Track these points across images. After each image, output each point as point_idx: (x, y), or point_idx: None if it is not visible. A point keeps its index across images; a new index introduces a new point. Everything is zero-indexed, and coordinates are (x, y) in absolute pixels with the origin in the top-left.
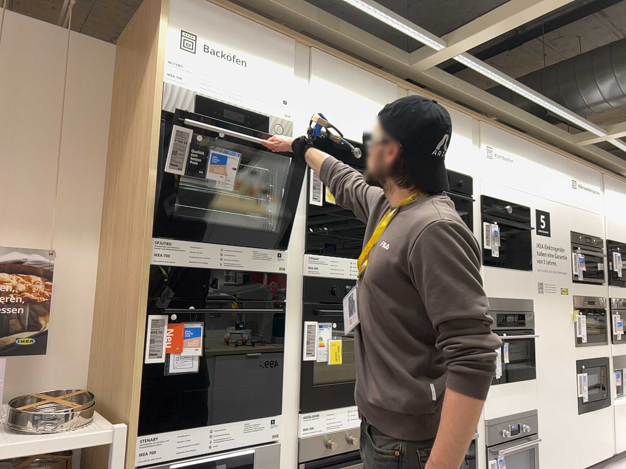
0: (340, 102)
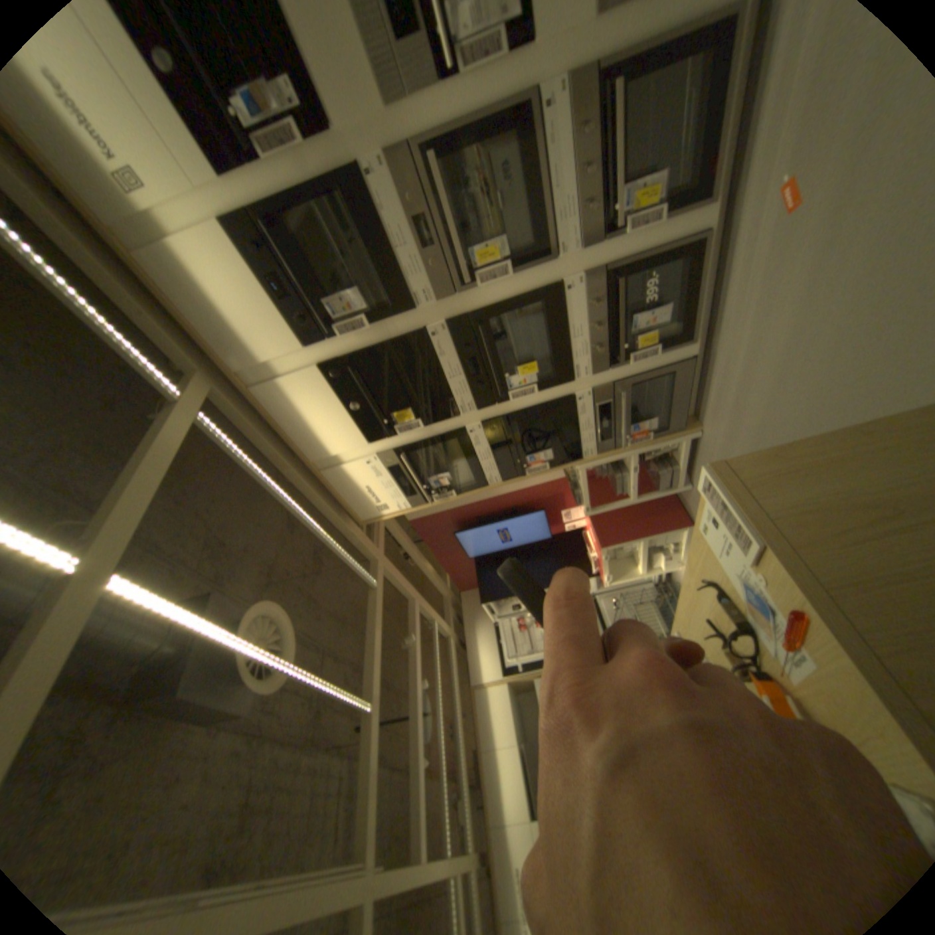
0: (322, 430)
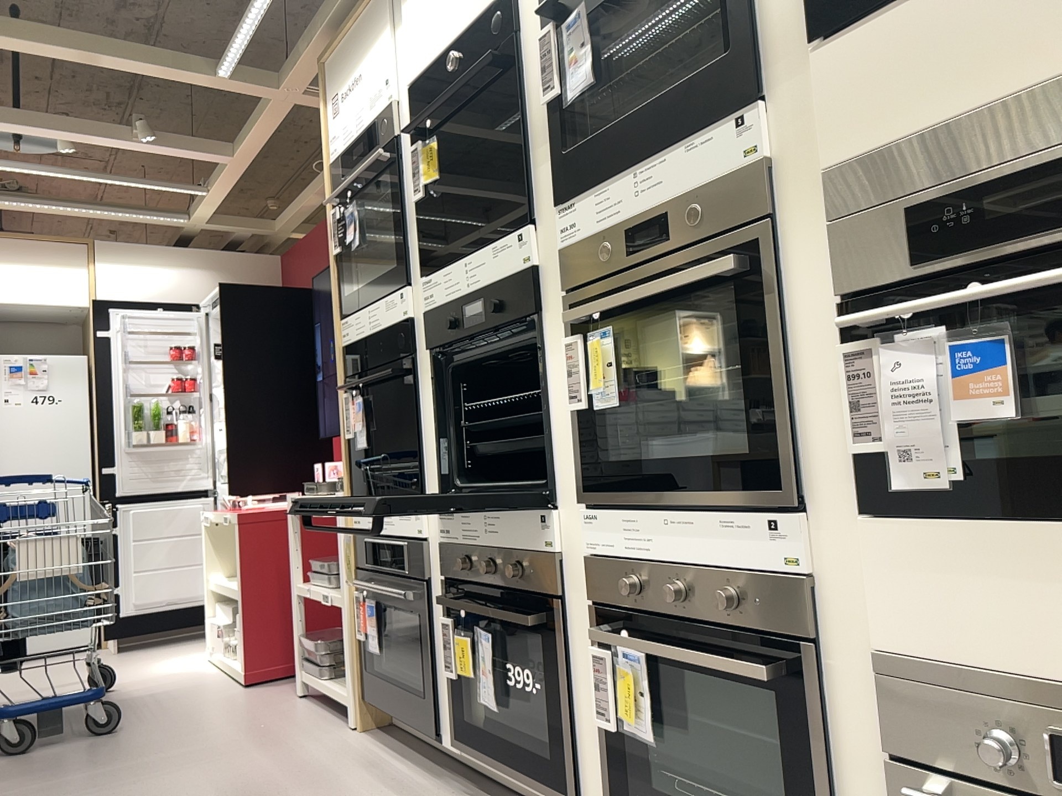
0: None
